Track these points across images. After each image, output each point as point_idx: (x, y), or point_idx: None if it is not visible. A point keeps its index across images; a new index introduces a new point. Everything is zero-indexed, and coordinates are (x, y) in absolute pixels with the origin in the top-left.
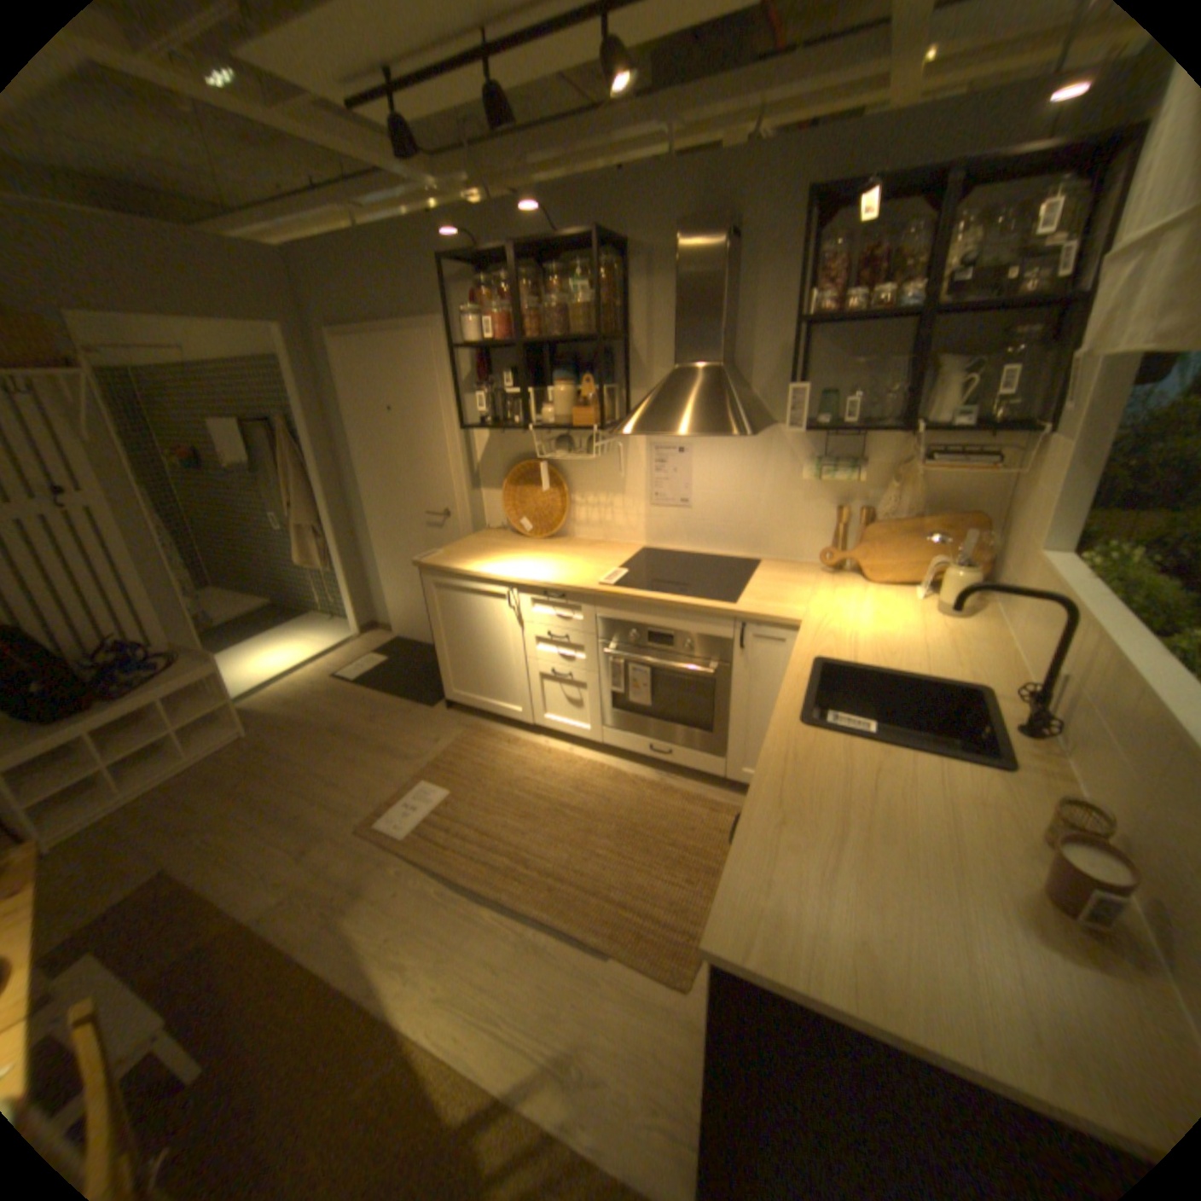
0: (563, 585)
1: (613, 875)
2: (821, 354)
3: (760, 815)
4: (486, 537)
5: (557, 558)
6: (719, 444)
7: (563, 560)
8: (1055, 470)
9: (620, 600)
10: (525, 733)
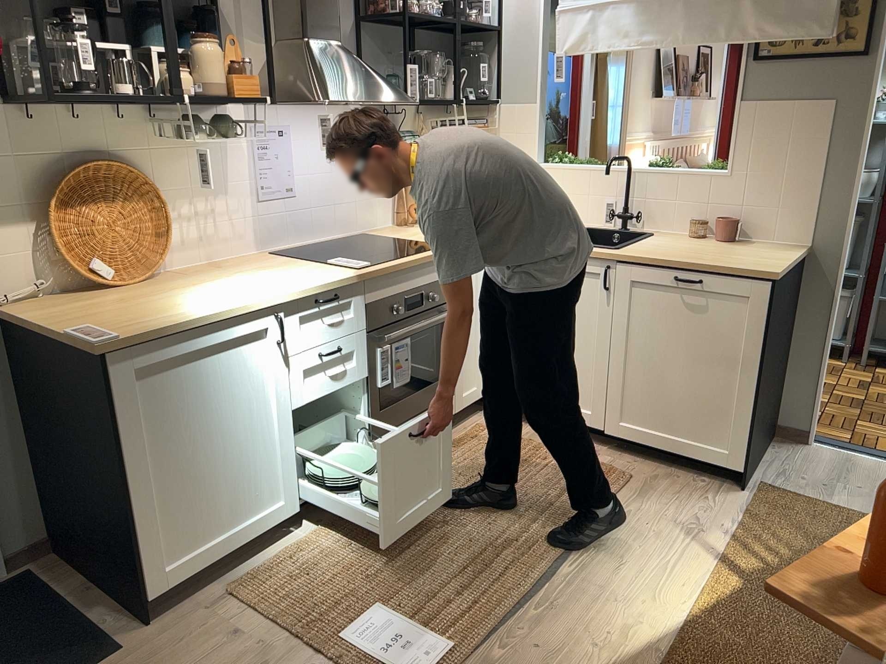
0: (338, 279)
1: (534, 492)
2: (366, 47)
3: (695, 260)
4: (50, 307)
5: (240, 279)
6: (312, 125)
7: (253, 277)
8: (518, 121)
9: (387, 273)
10: (288, 537)
